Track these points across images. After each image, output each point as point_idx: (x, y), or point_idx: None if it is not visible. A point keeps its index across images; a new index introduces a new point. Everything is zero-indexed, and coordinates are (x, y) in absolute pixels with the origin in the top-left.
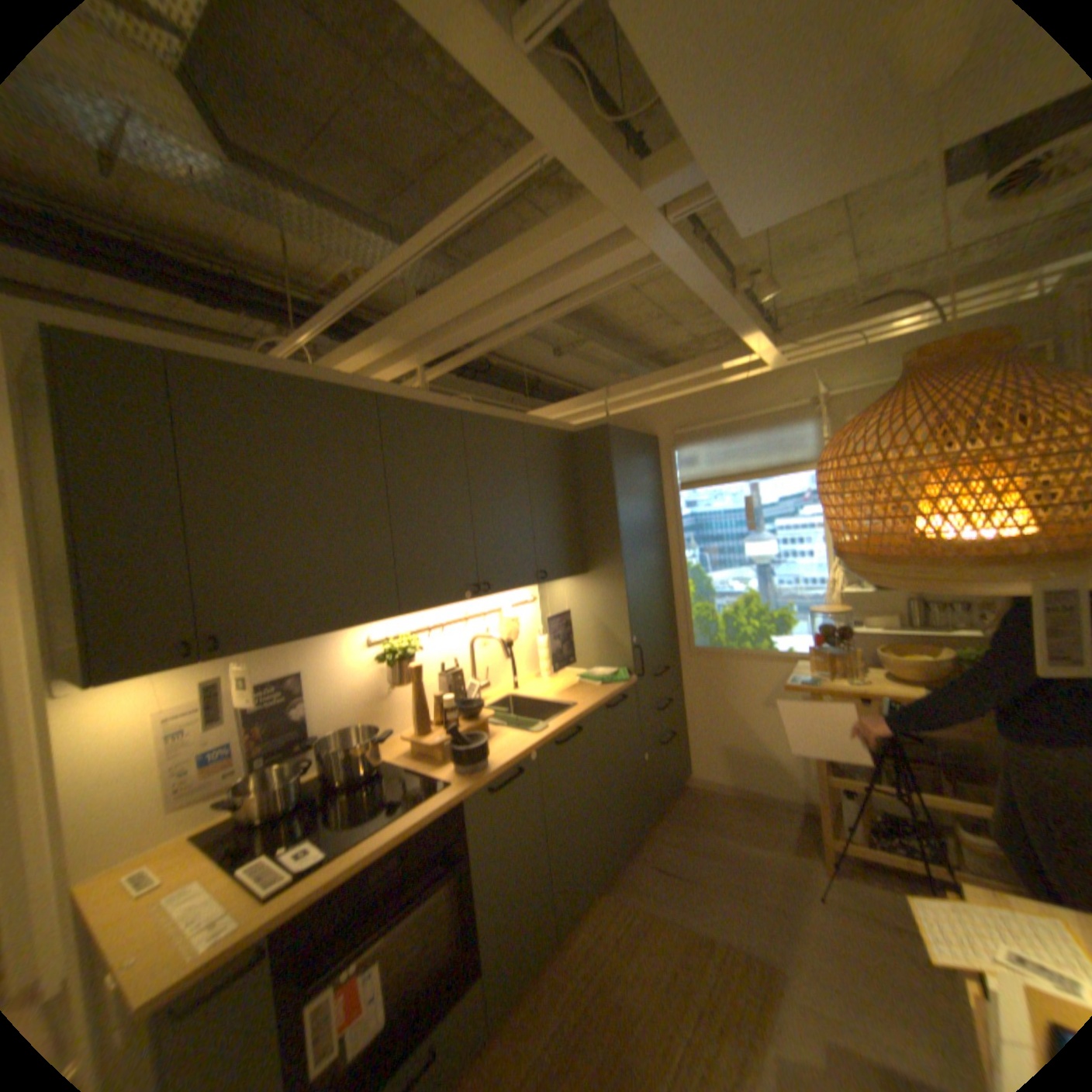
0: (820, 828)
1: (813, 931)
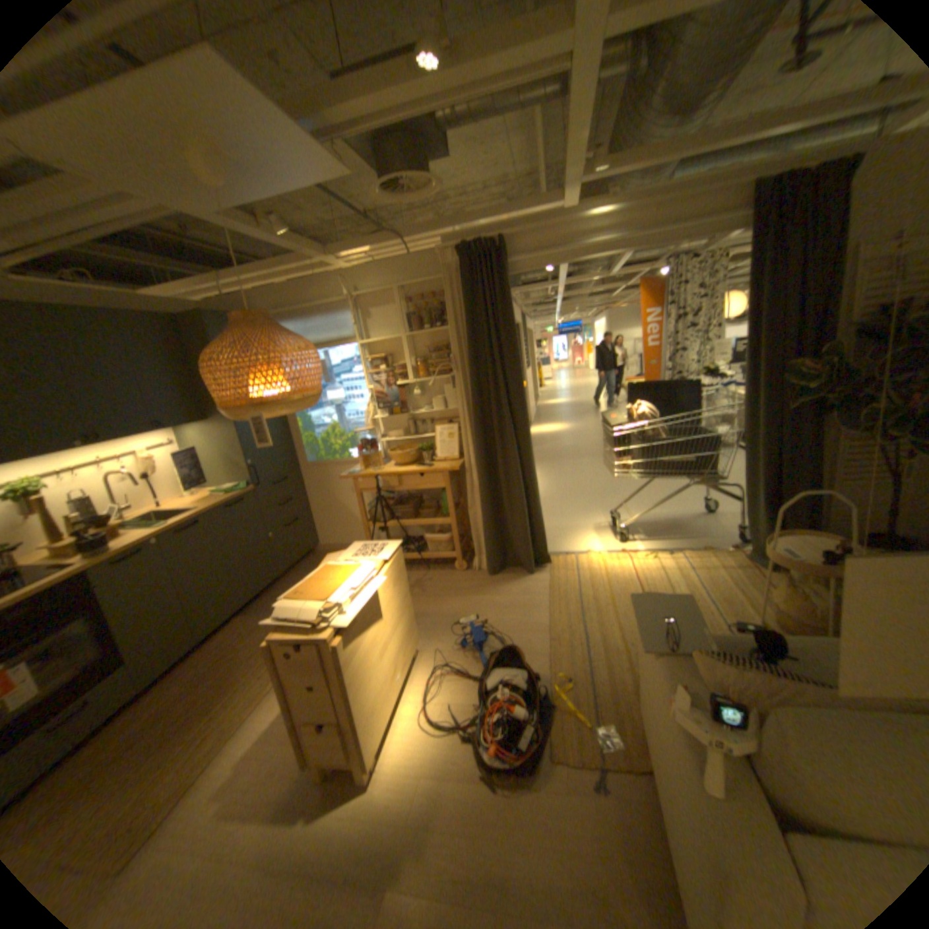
0: None
1: None
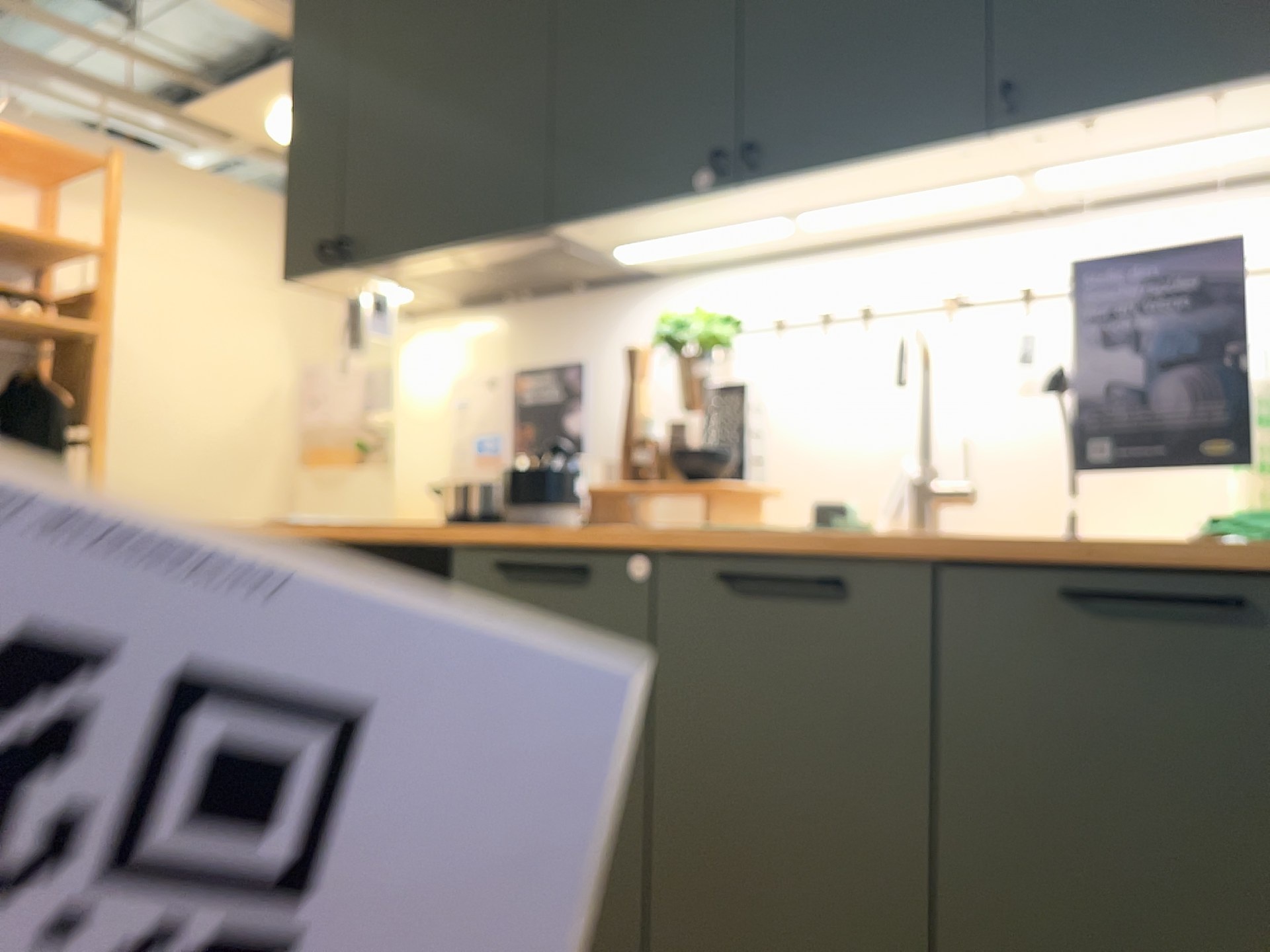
0: None
1: None
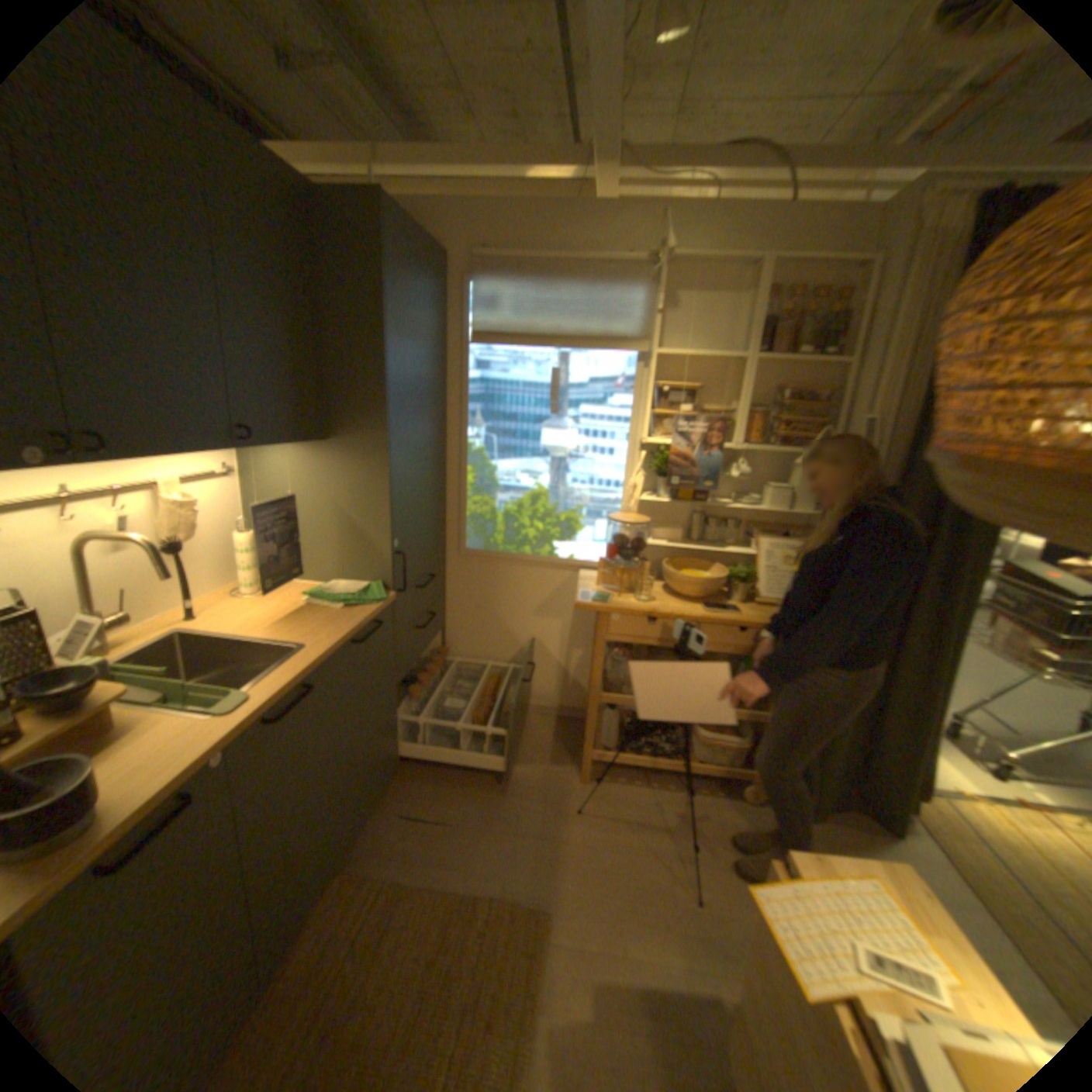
0: (572, 730)
1: (574, 850)
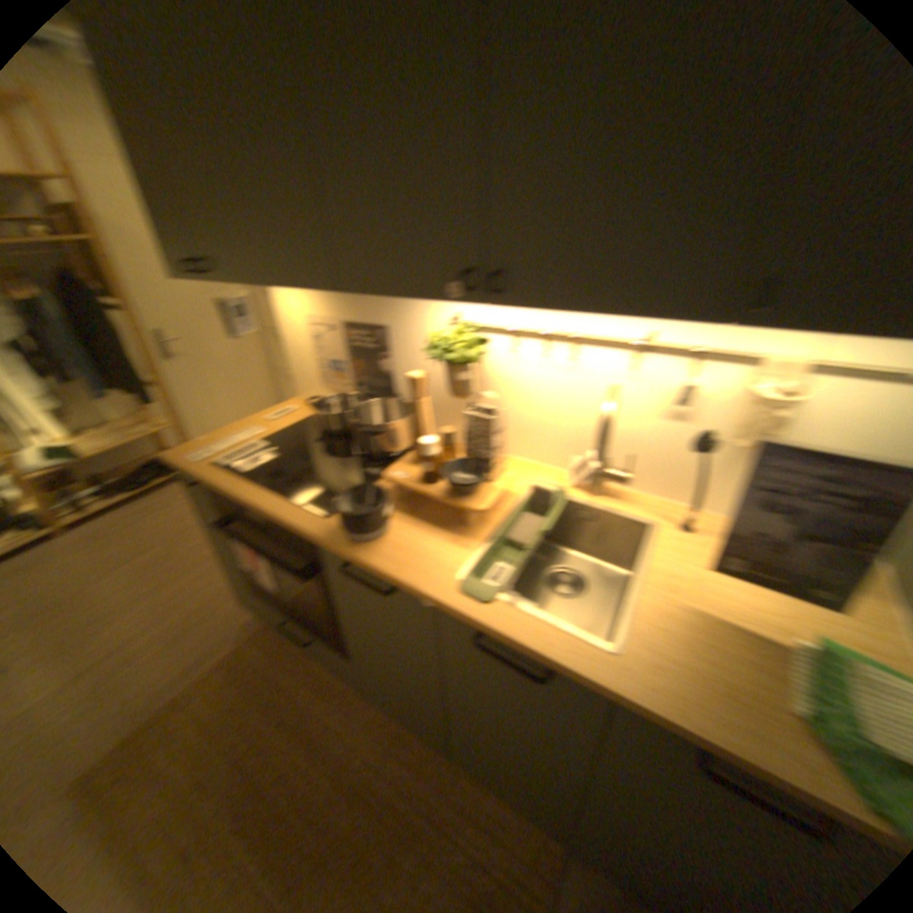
0: None
1: None
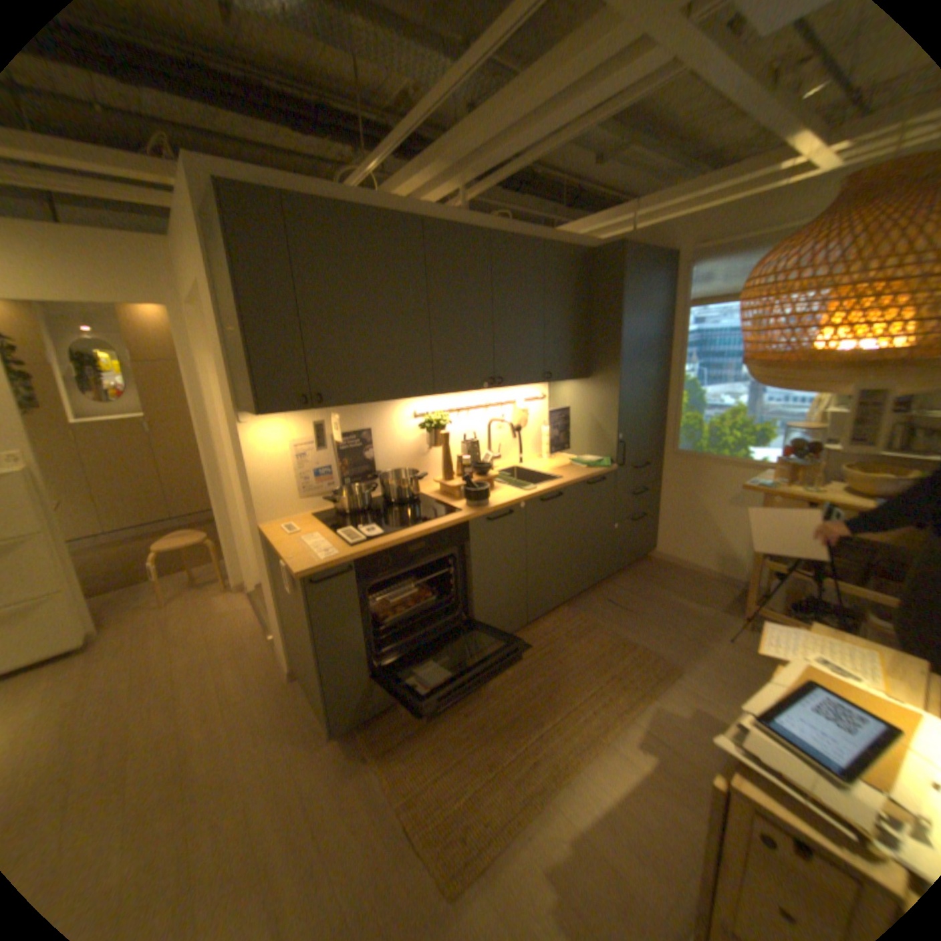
0: (754, 601)
1: (717, 656)
